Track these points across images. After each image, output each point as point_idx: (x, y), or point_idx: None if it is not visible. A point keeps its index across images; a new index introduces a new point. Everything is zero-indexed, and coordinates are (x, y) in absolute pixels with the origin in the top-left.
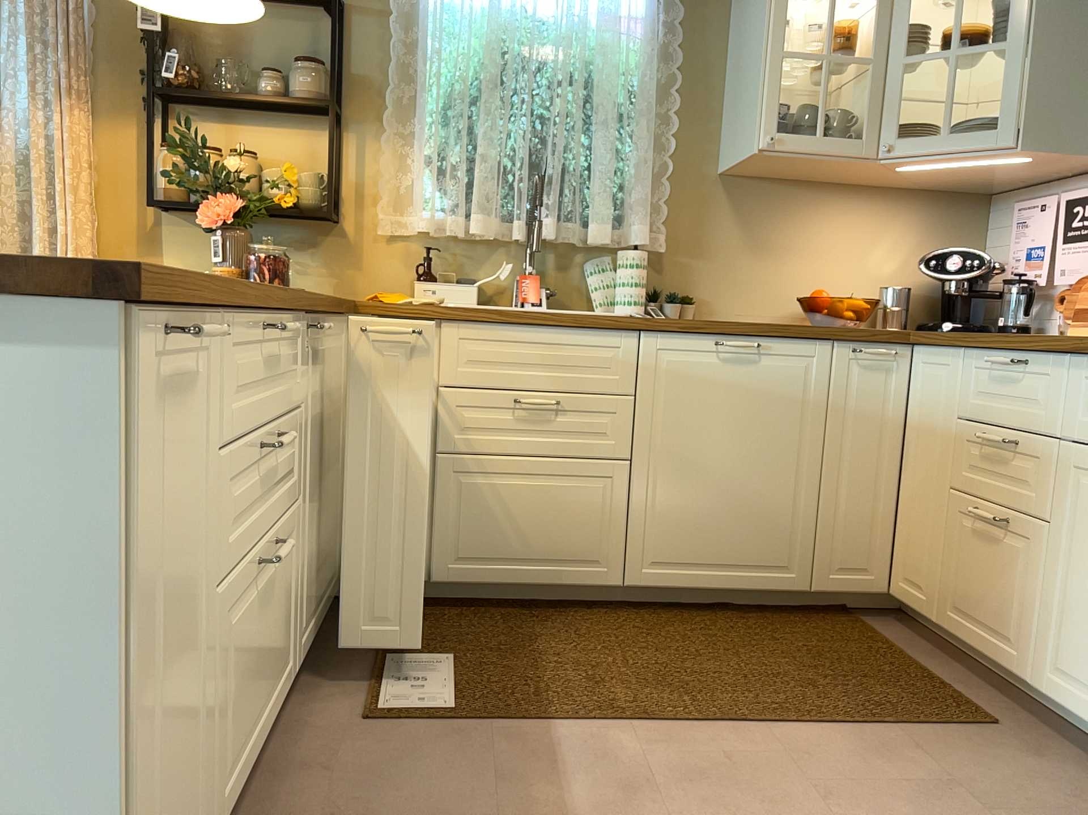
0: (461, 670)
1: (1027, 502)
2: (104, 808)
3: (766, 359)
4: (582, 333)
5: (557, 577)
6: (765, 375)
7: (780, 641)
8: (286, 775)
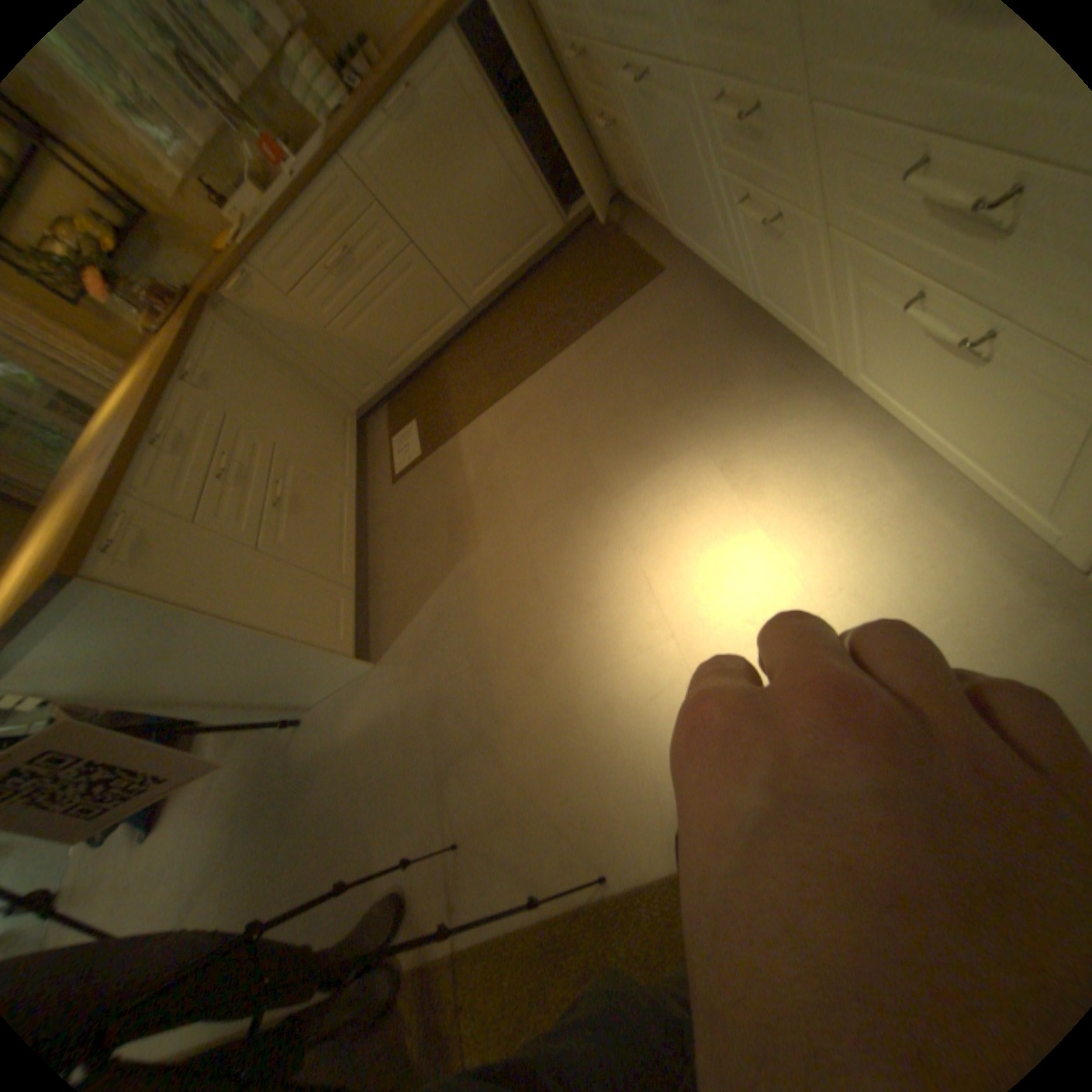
0: (422, 424)
1: (612, 99)
2: (282, 634)
3: (421, 90)
4: (312, 190)
5: (438, 333)
6: (431, 104)
7: (558, 280)
8: (380, 526)
